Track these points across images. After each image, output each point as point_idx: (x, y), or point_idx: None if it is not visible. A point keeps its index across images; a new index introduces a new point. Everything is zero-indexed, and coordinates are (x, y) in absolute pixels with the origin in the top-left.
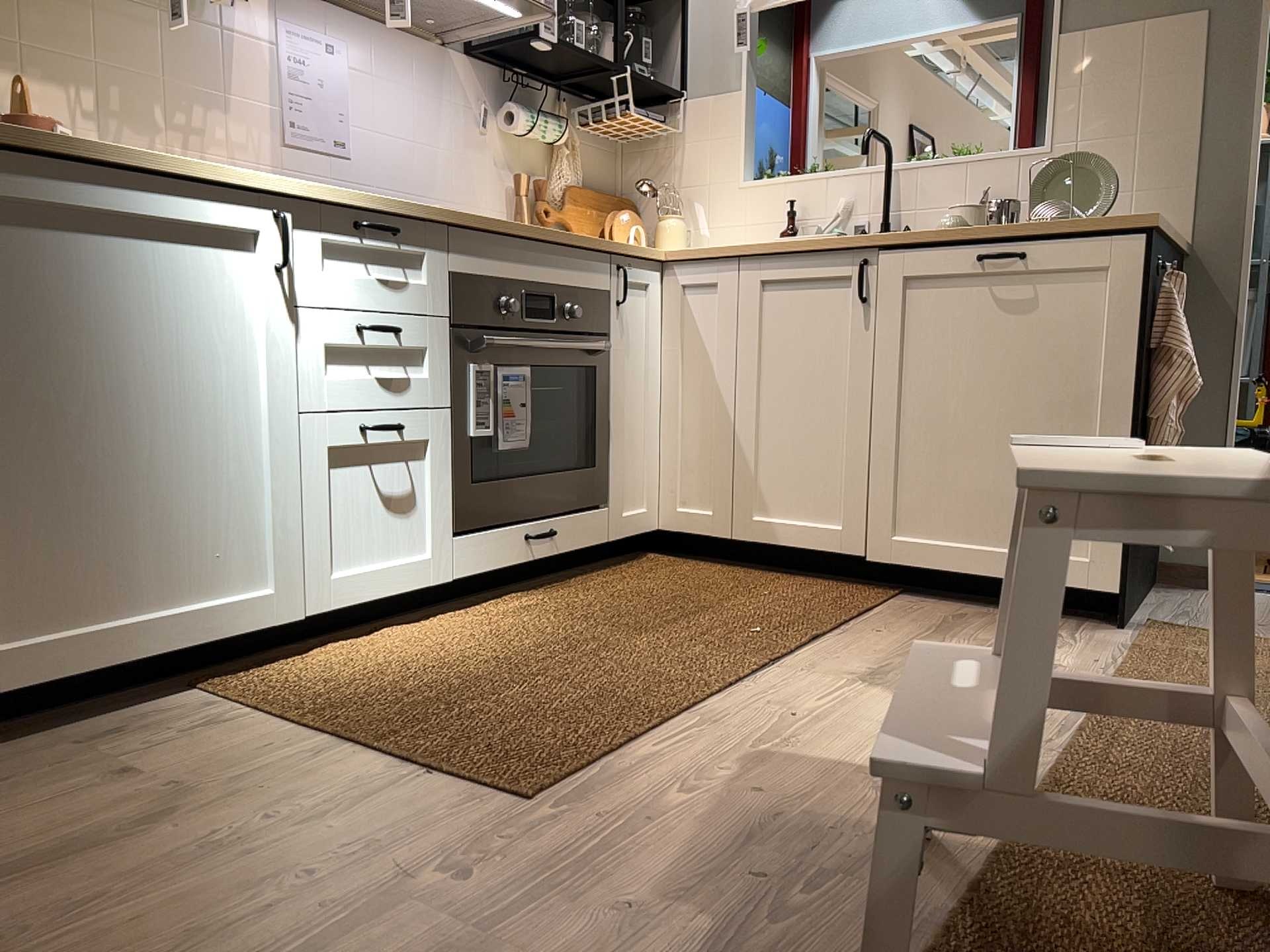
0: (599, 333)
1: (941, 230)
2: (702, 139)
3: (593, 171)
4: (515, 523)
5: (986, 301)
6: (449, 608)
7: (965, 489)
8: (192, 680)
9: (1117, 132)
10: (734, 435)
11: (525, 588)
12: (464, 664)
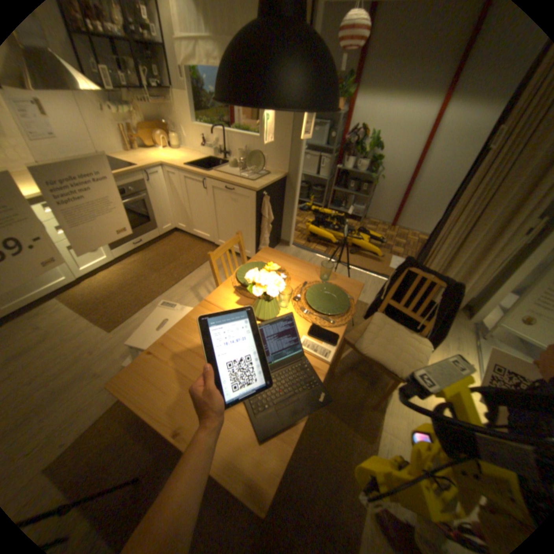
0: (143, 190)
1: (219, 175)
2: (178, 104)
3: (148, 111)
4: (131, 239)
5: (229, 197)
6: (117, 261)
7: (230, 234)
8: (53, 295)
9: (275, 136)
10: (186, 211)
11: (138, 250)
12: (111, 287)
